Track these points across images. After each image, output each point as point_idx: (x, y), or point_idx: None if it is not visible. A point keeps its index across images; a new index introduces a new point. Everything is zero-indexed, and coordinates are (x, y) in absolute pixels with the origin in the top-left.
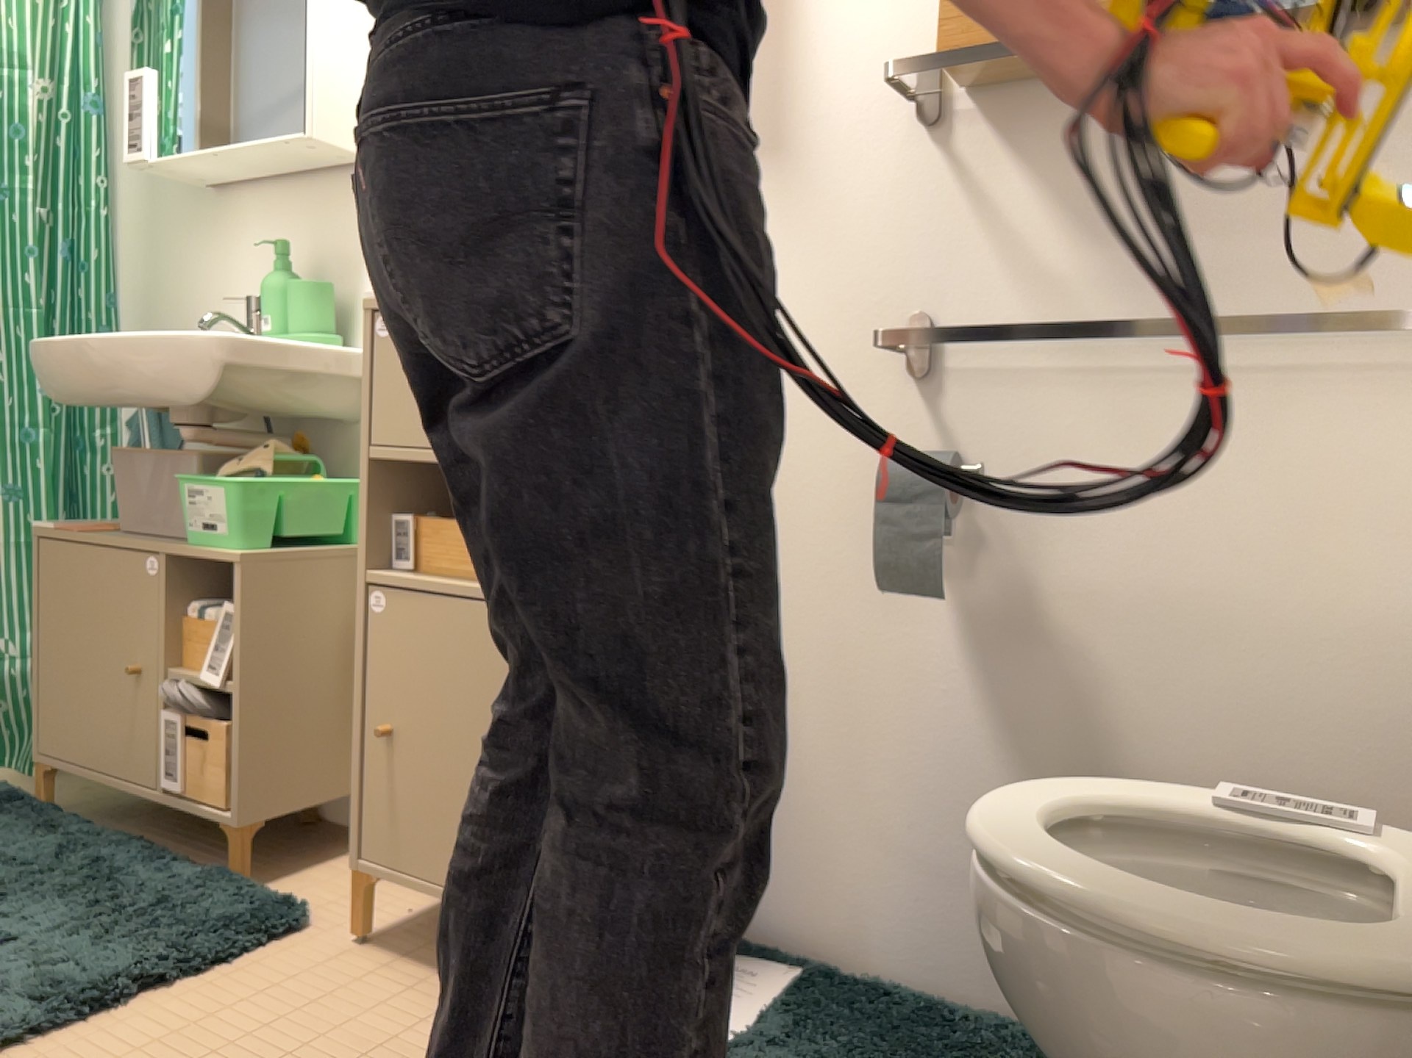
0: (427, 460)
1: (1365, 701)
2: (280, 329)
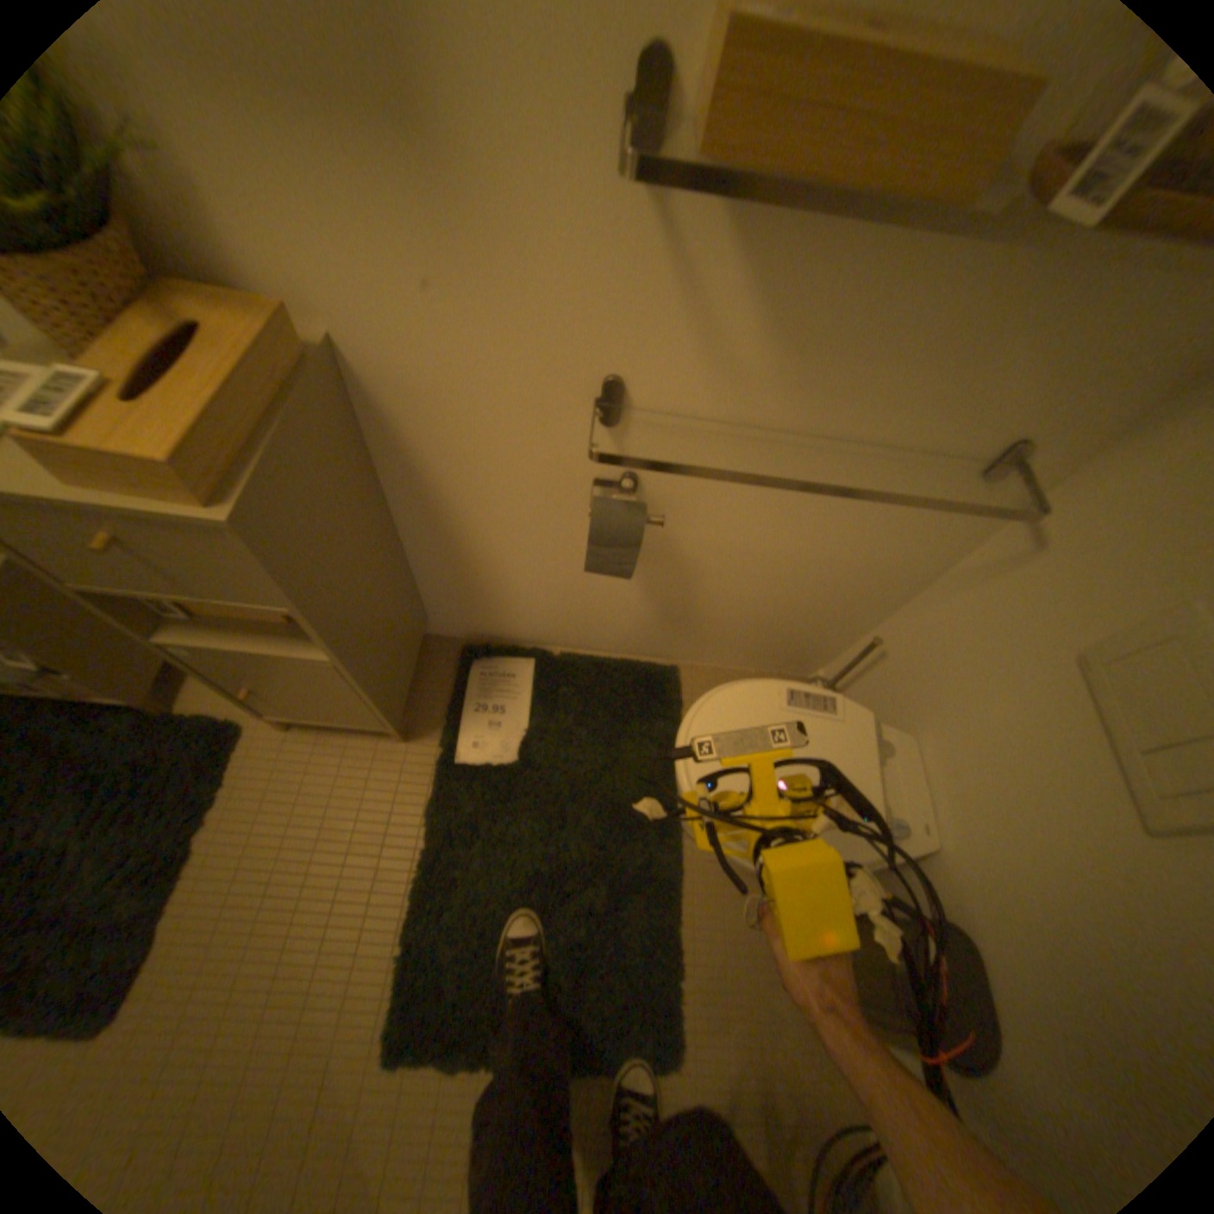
0: (154, 598)
1: (831, 588)
2: None
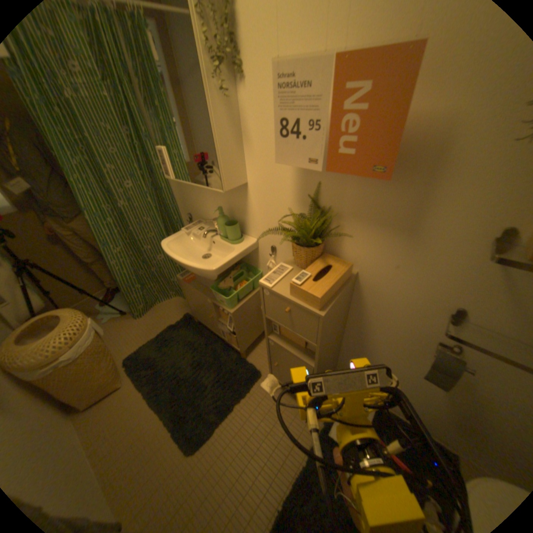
0: (281, 326)
1: None
2: (222, 234)
